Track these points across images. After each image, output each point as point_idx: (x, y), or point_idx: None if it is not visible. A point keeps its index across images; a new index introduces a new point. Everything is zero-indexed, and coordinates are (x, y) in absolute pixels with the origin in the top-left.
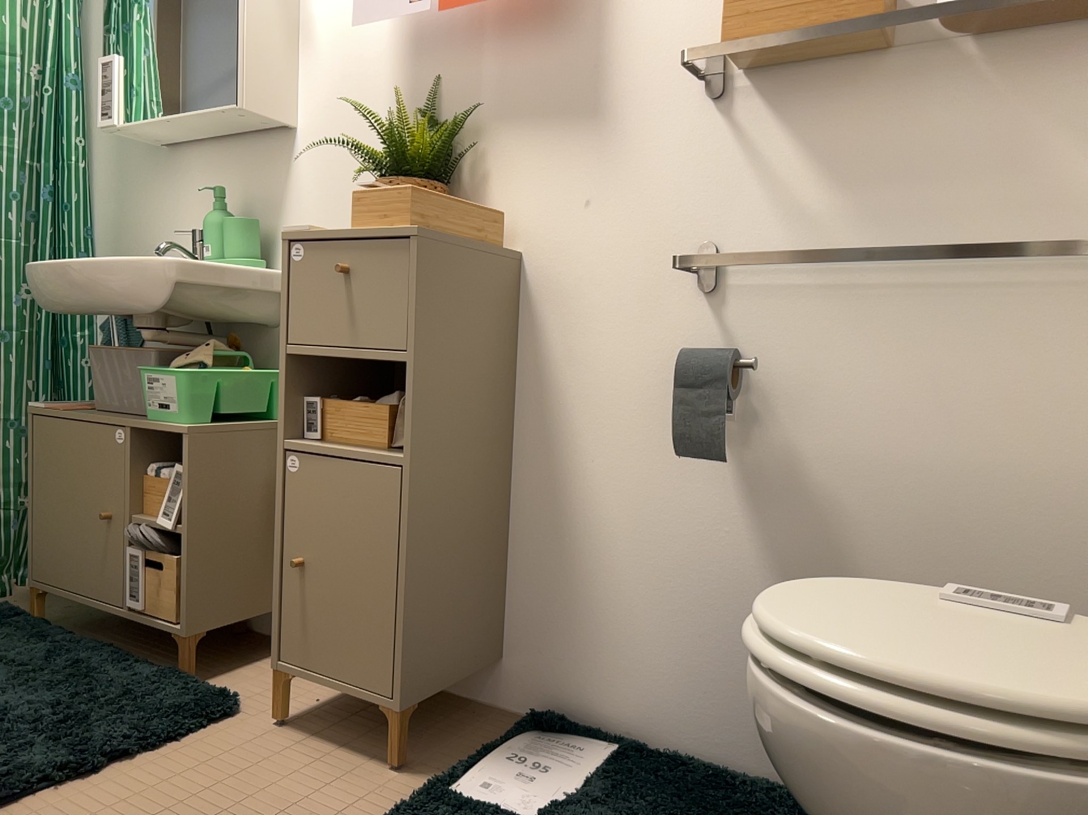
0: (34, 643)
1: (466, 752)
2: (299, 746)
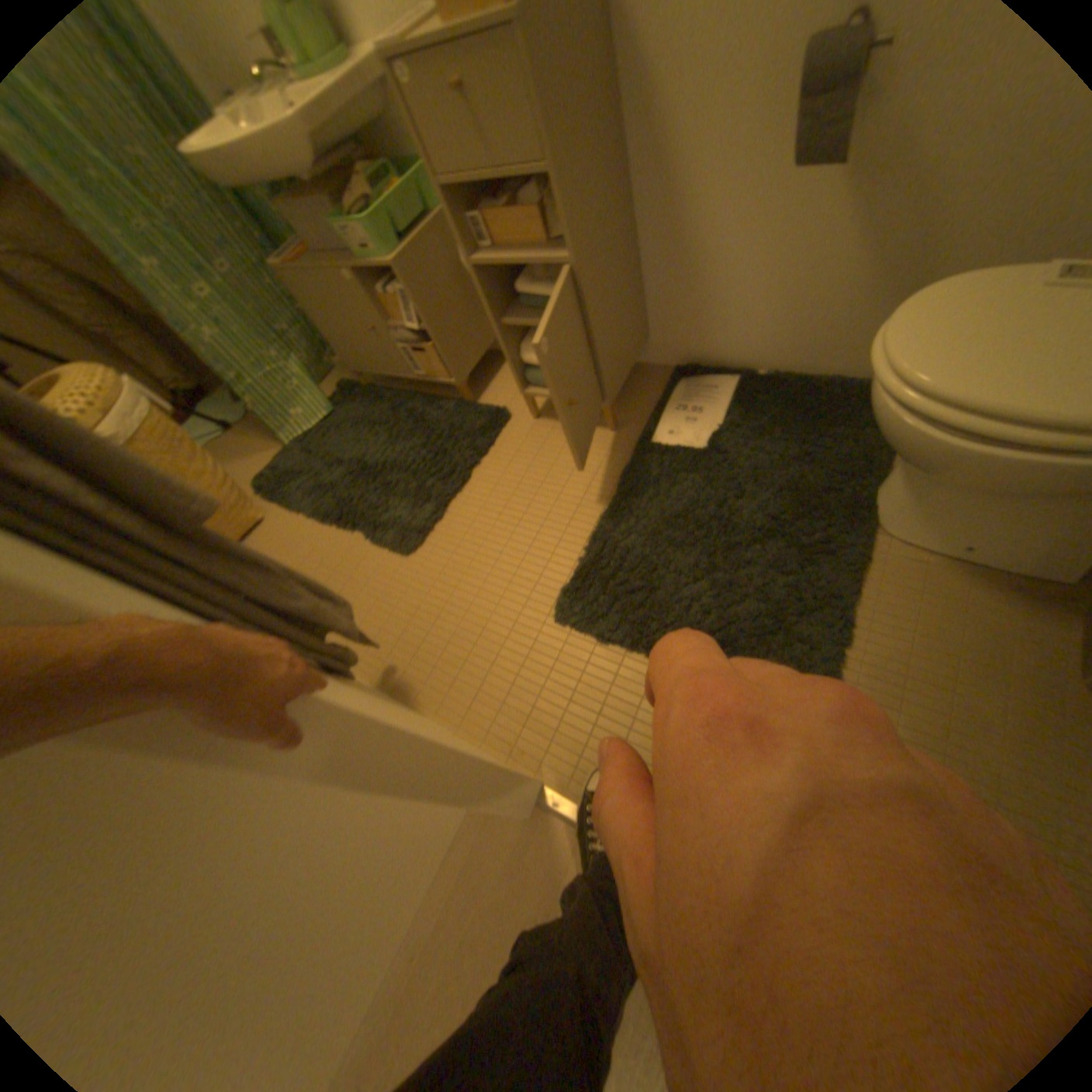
0: (378, 404)
1: (646, 404)
2: (555, 429)
